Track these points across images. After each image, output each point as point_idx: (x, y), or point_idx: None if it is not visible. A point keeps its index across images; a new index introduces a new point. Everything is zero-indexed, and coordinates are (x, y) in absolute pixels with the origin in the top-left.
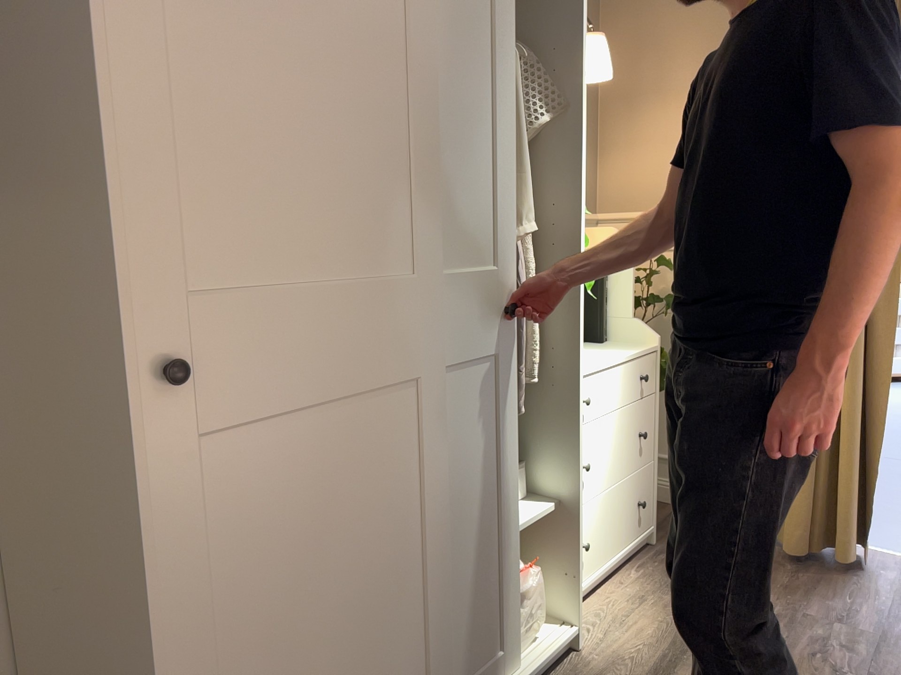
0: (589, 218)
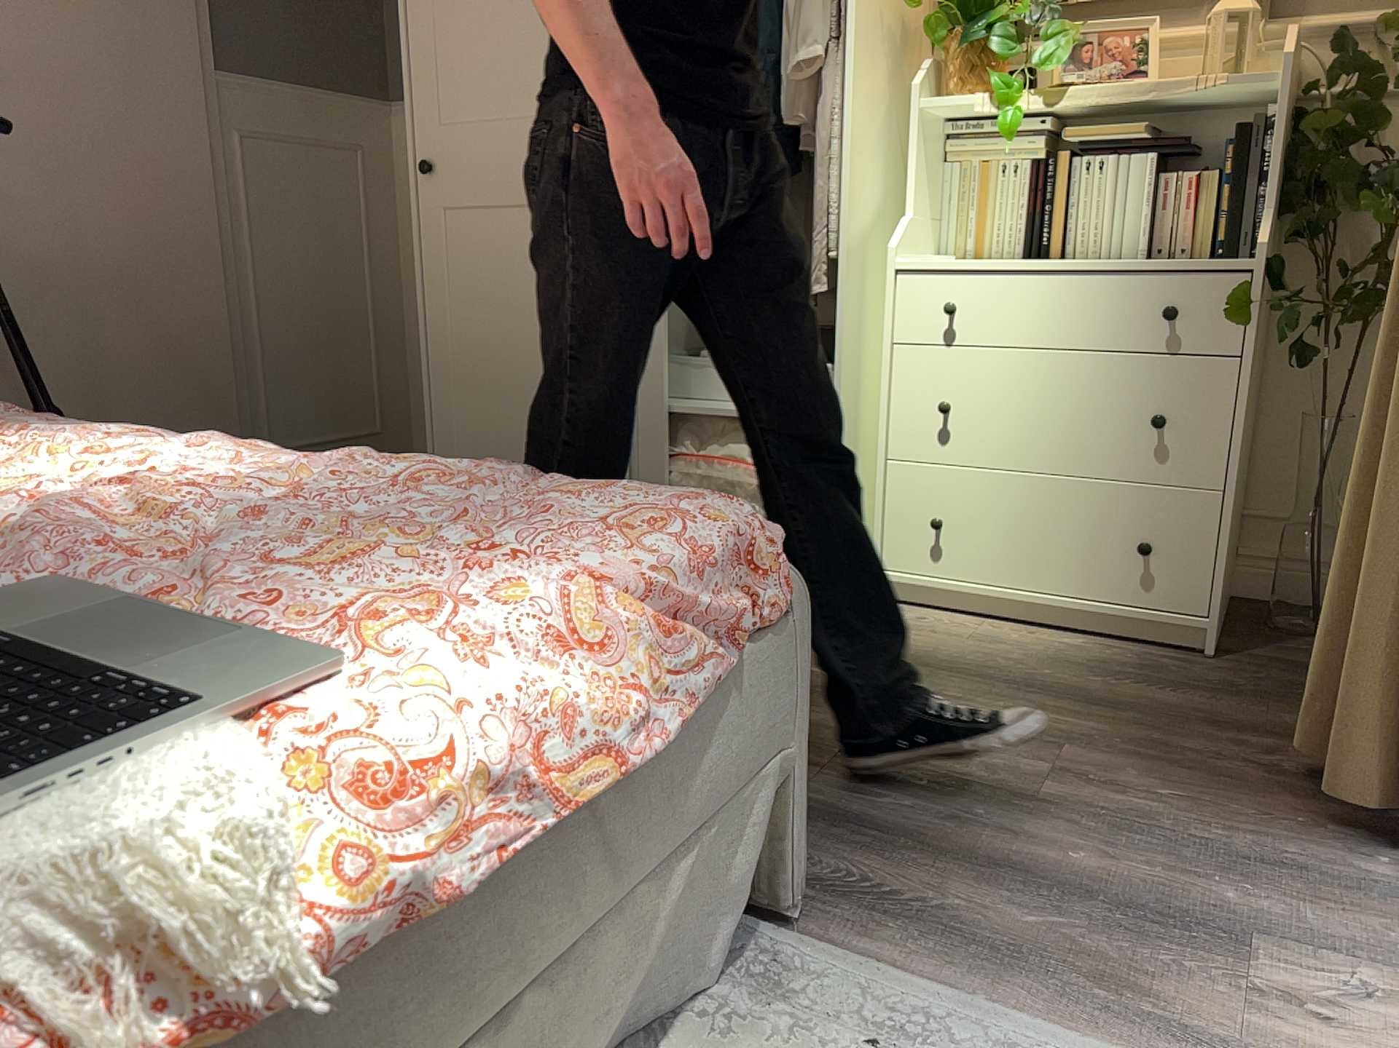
0: None
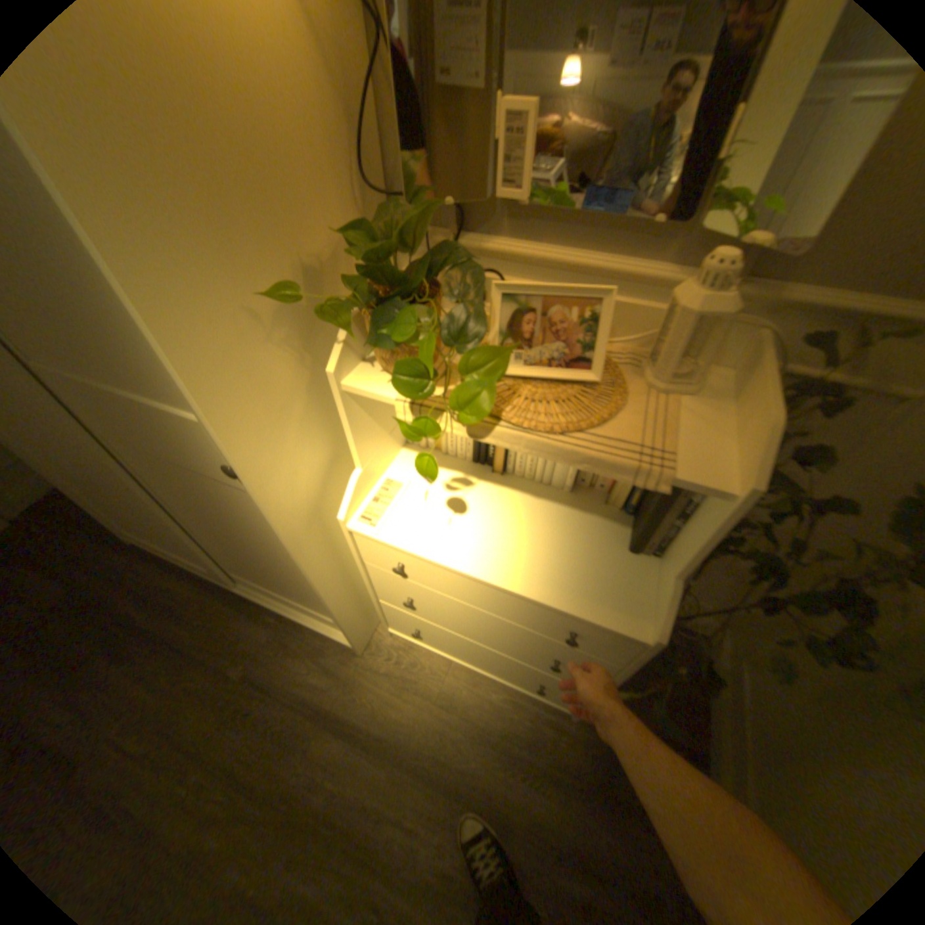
0: None
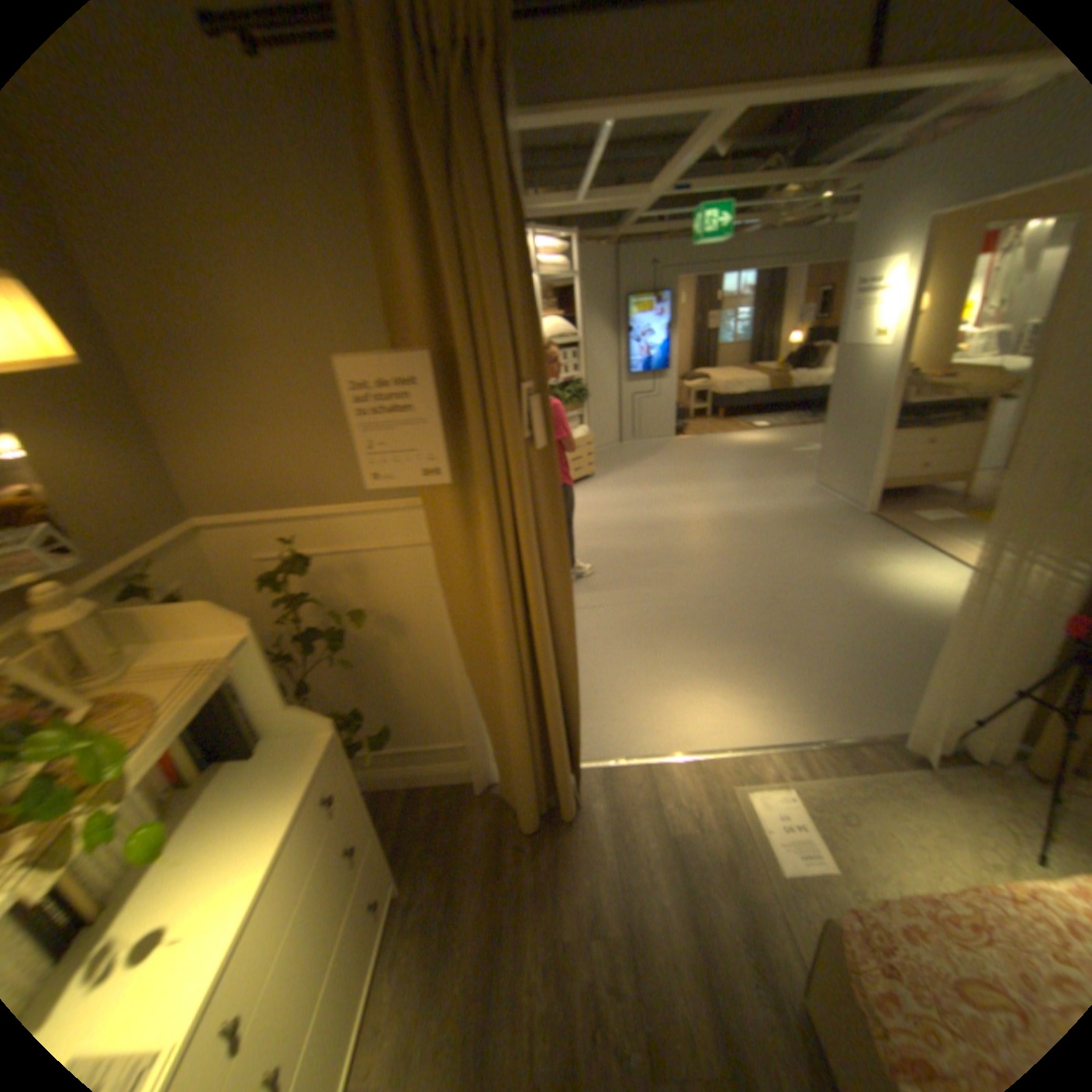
0: (185, 522)
